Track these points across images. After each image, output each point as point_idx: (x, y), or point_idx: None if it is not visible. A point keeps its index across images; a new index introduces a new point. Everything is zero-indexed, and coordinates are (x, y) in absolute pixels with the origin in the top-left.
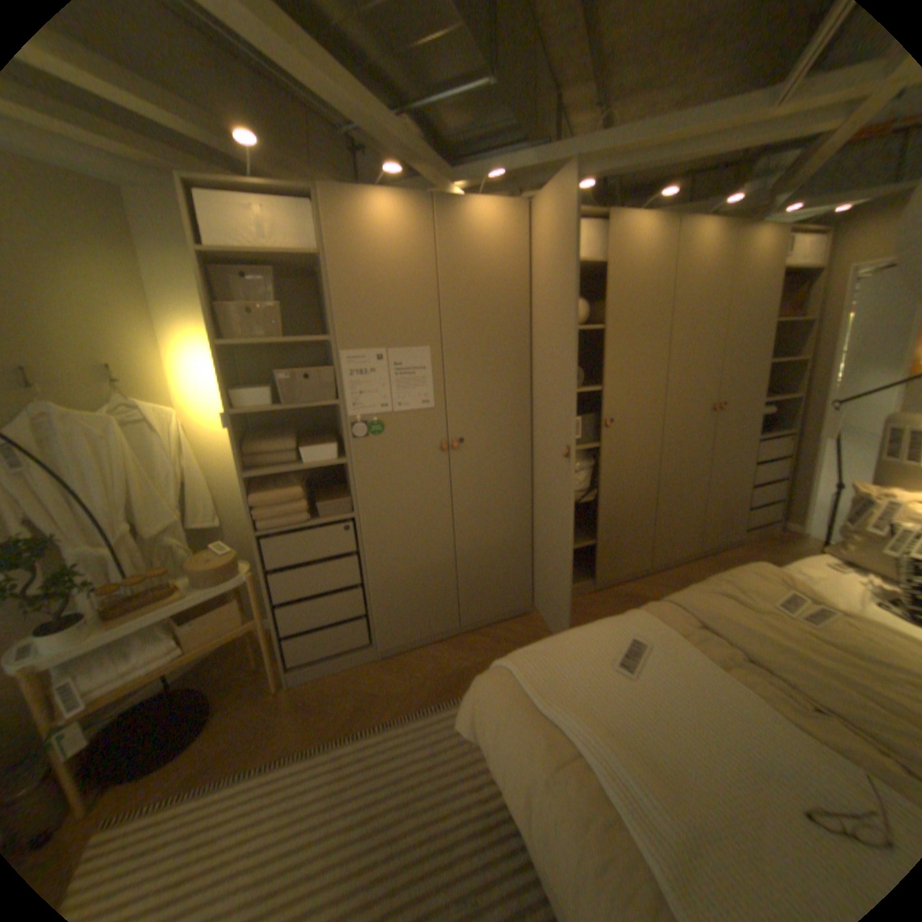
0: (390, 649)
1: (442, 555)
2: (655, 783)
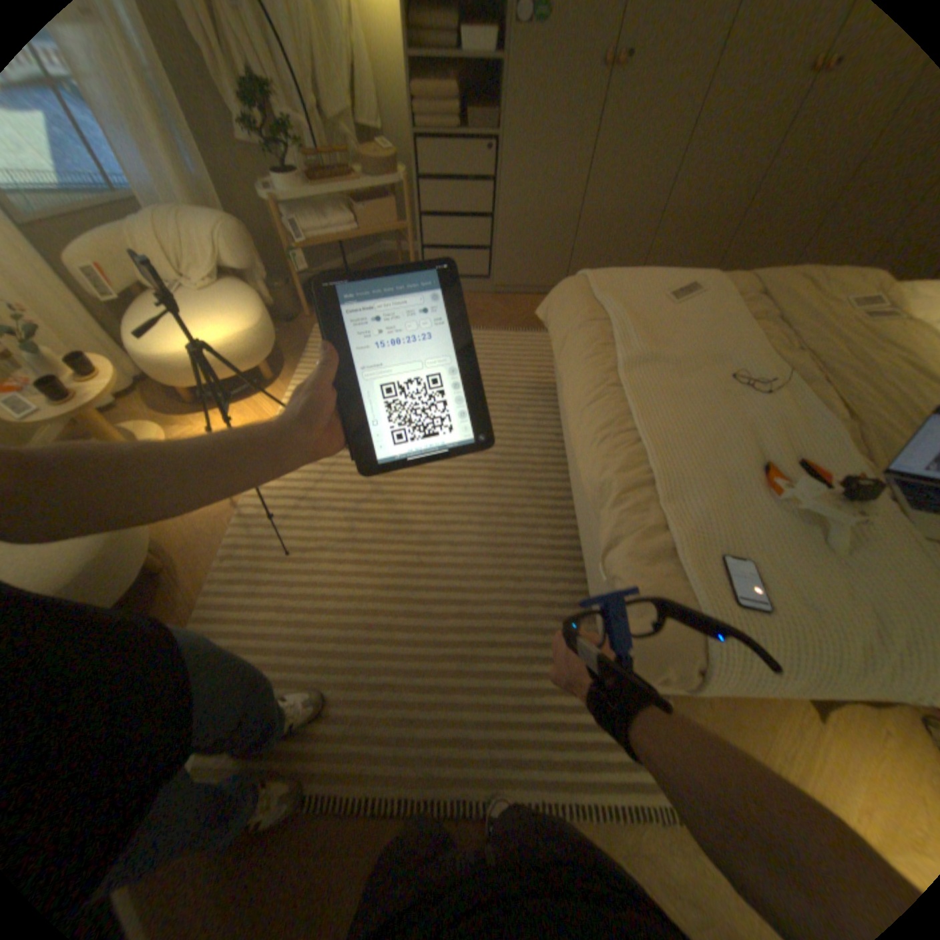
0: (502, 286)
1: (567, 205)
2: (644, 337)
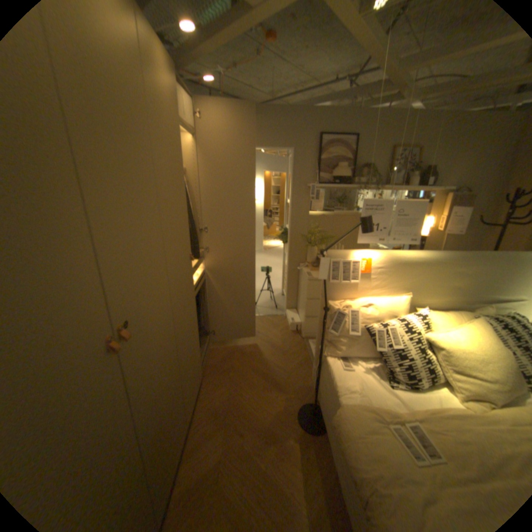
0: None
1: None
2: None
